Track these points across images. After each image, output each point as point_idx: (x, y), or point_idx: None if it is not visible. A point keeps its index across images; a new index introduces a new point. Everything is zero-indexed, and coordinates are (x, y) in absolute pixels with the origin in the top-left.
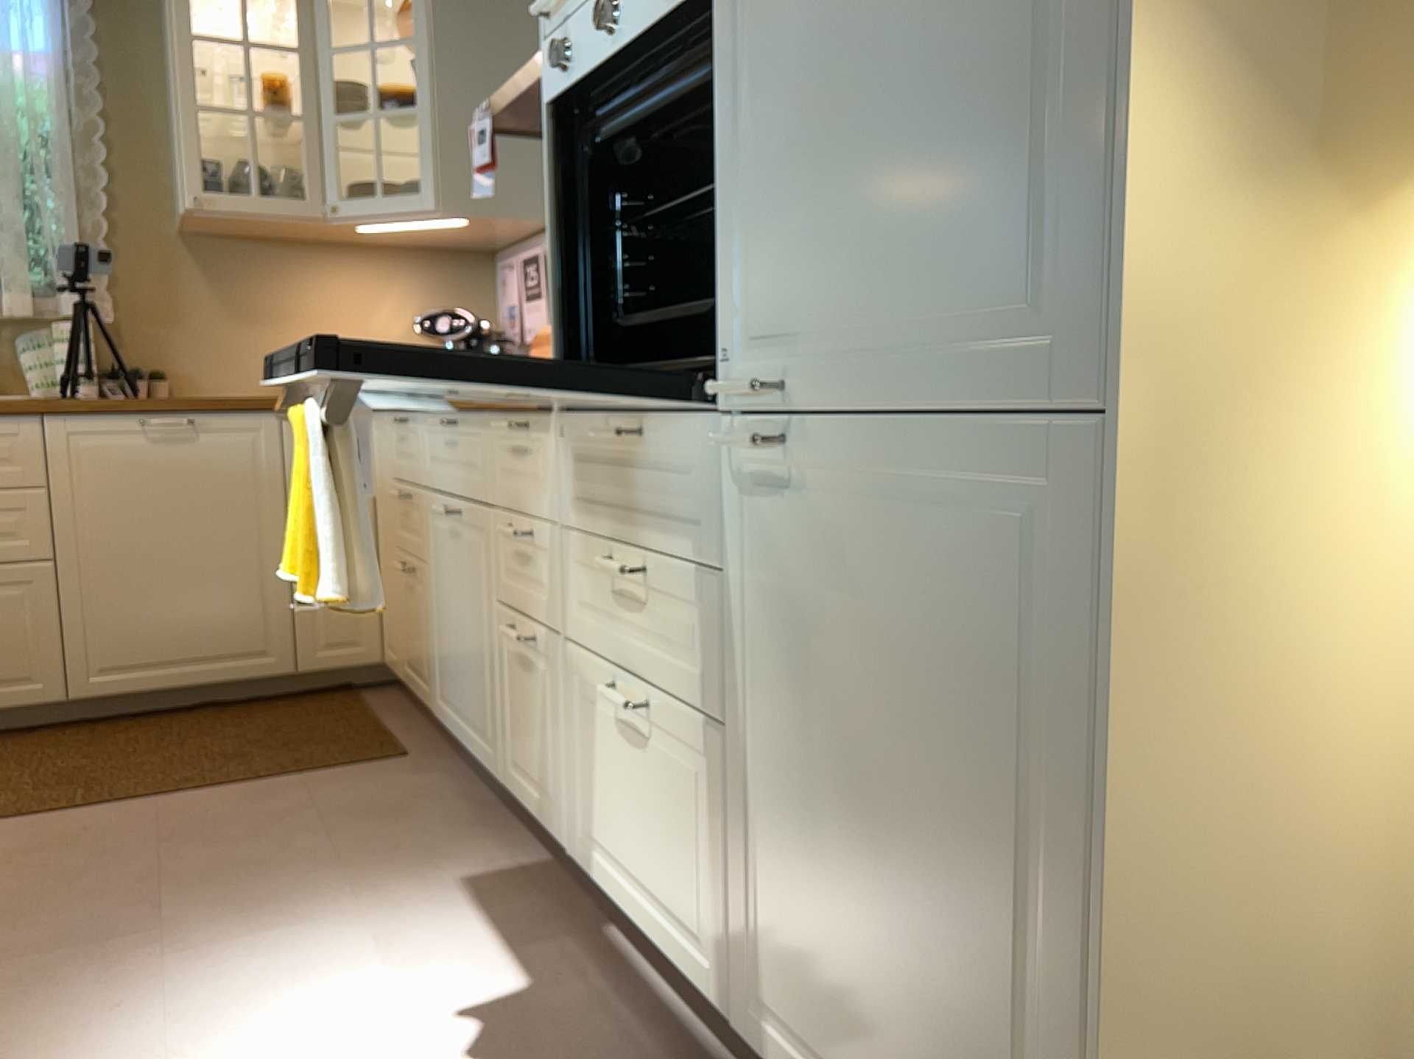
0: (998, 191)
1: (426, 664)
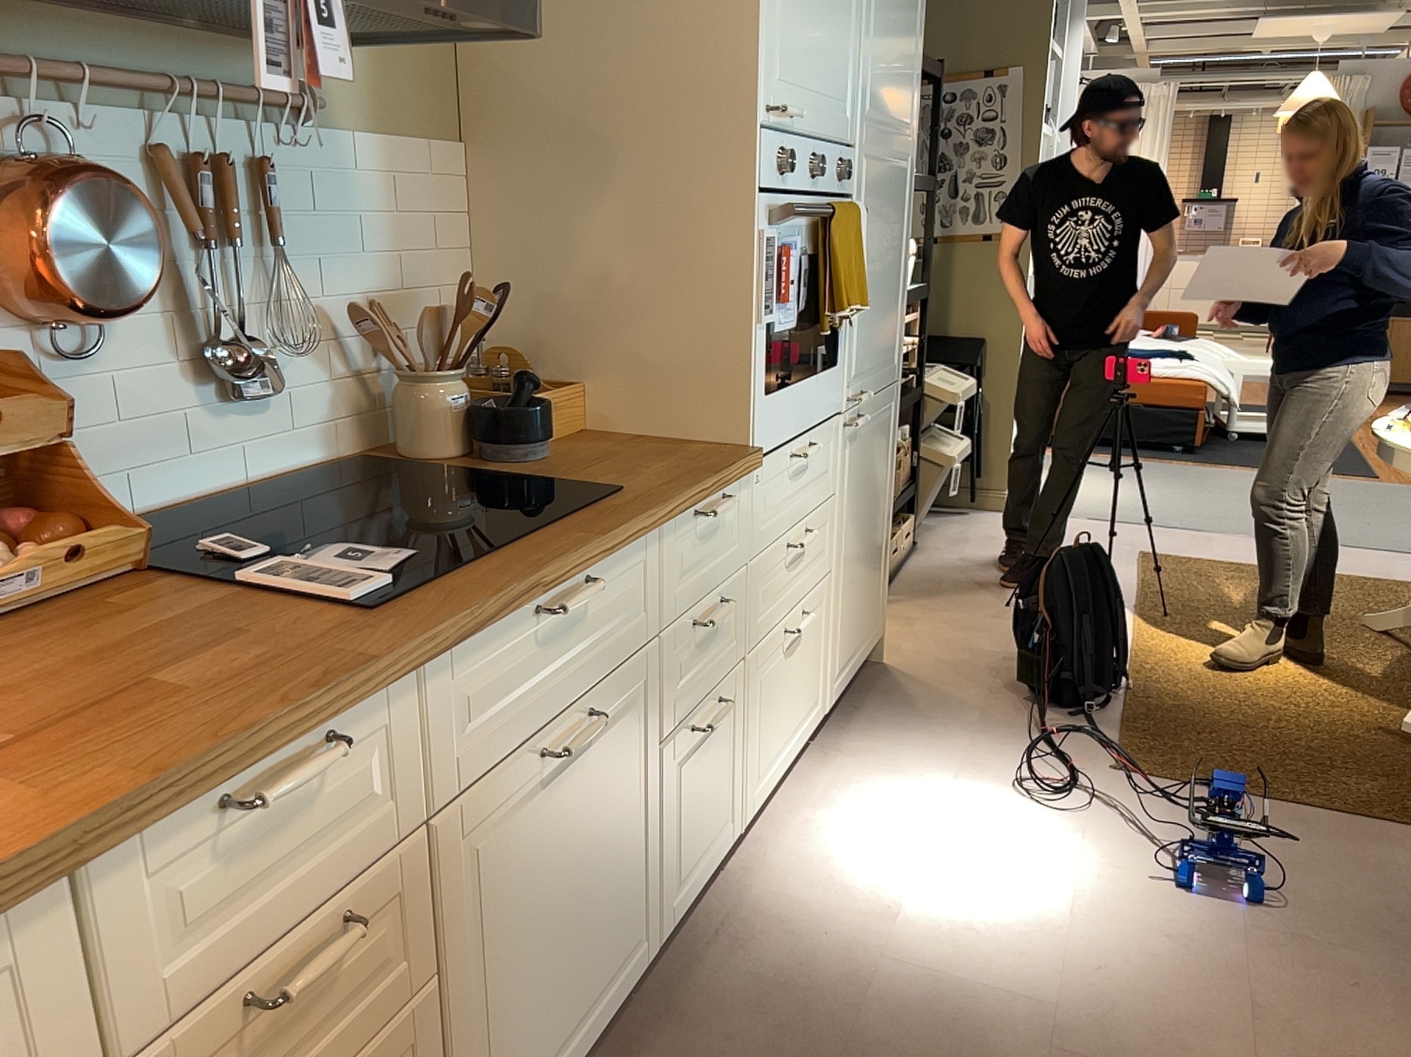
0: (891, 322)
1: None
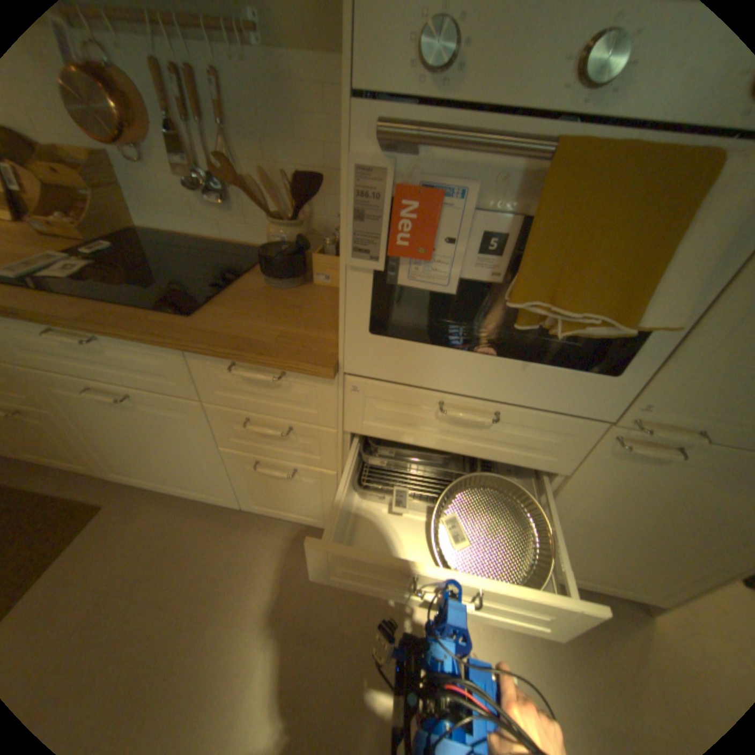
0: None
1: (74, 458)
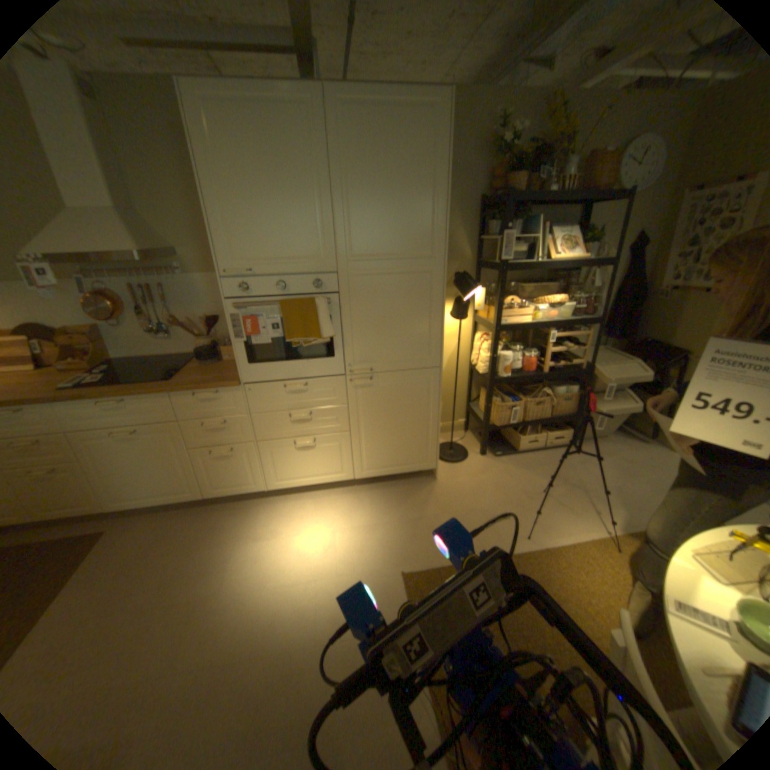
0: (417, 342)
1: (84, 500)
